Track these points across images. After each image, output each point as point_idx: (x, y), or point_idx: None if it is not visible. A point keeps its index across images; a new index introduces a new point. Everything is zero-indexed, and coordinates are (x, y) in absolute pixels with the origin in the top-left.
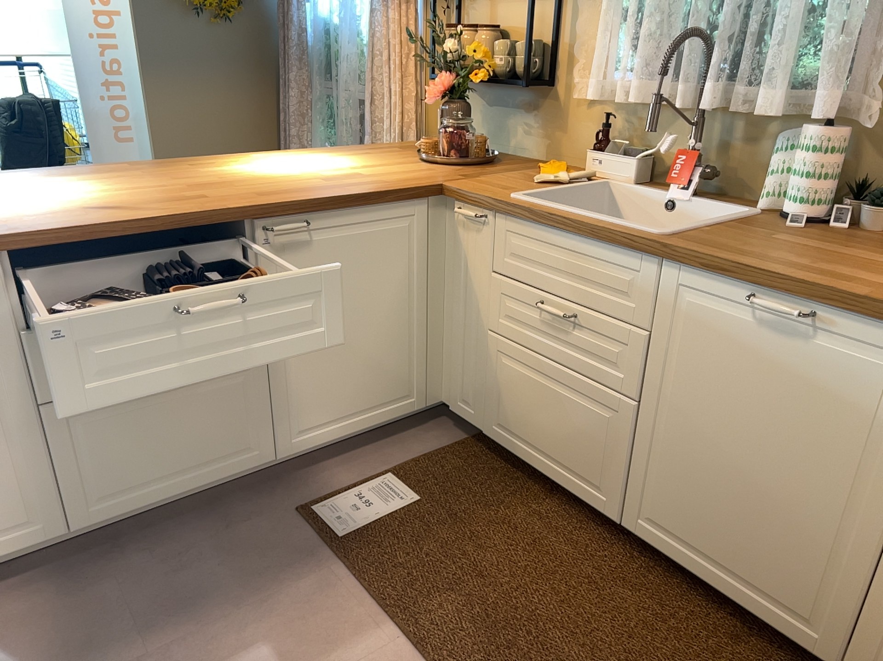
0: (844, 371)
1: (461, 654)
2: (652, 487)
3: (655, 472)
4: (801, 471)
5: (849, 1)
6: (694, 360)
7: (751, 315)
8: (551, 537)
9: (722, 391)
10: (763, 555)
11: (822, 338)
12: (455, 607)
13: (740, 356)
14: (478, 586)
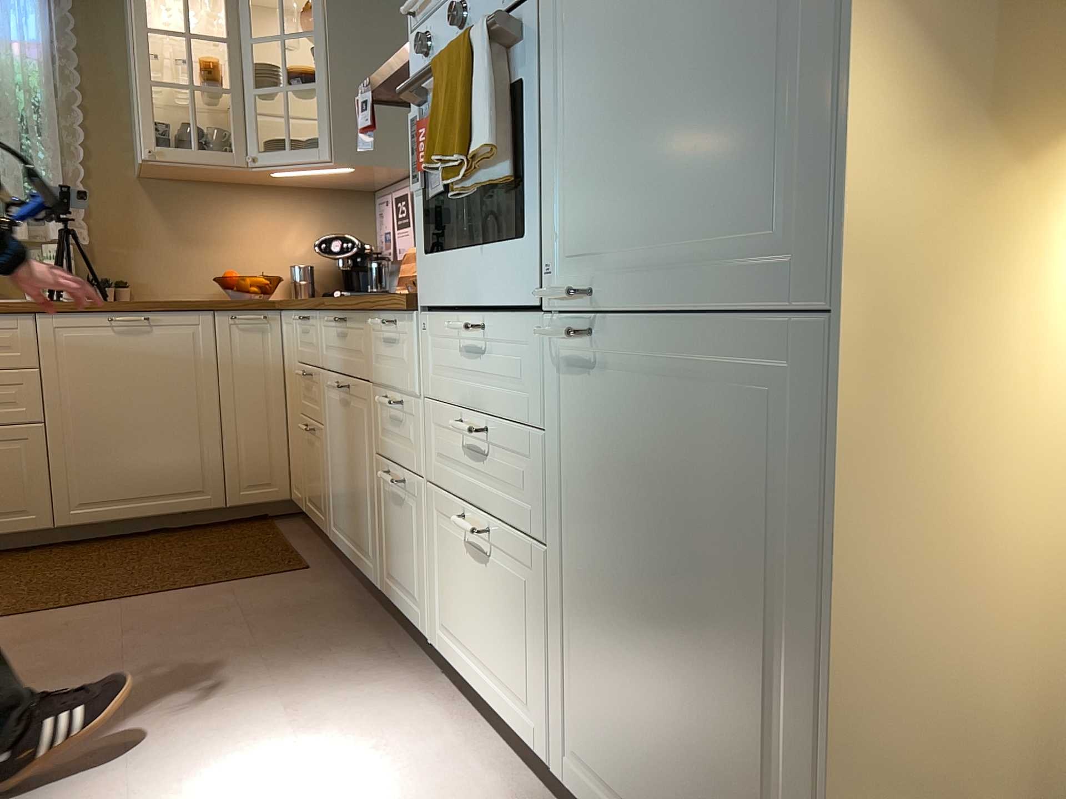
0: (173, 342)
1: (51, 602)
2: (75, 479)
3: (74, 466)
4: (170, 406)
5: (55, 172)
6: (82, 372)
7: (112, 331)
8: (5, 567)
9: (107, 384)
10: (166, 470)
11: (156, 329)
12: (7, 602)
13: (113, 357)
14: (2, 593)
